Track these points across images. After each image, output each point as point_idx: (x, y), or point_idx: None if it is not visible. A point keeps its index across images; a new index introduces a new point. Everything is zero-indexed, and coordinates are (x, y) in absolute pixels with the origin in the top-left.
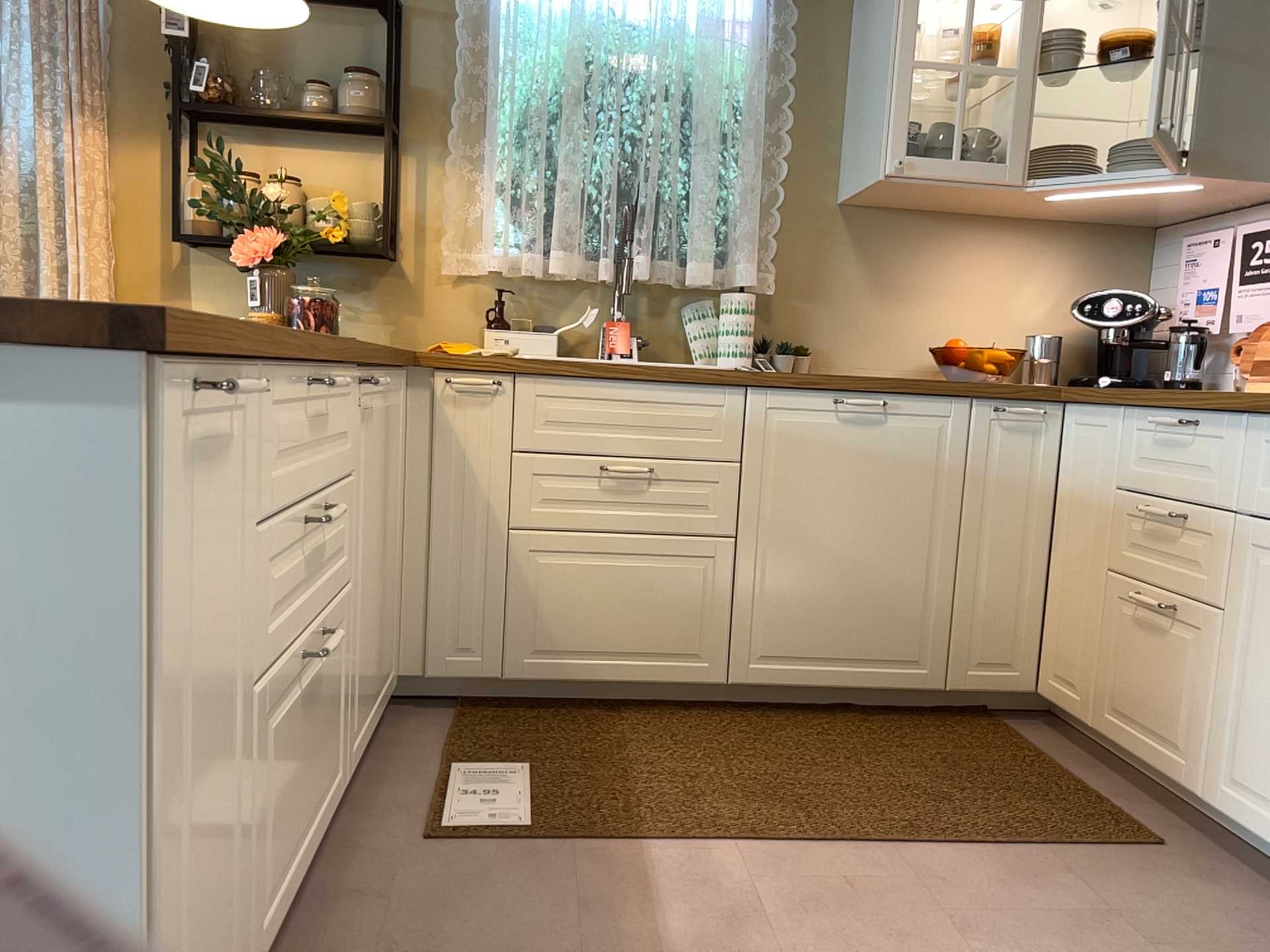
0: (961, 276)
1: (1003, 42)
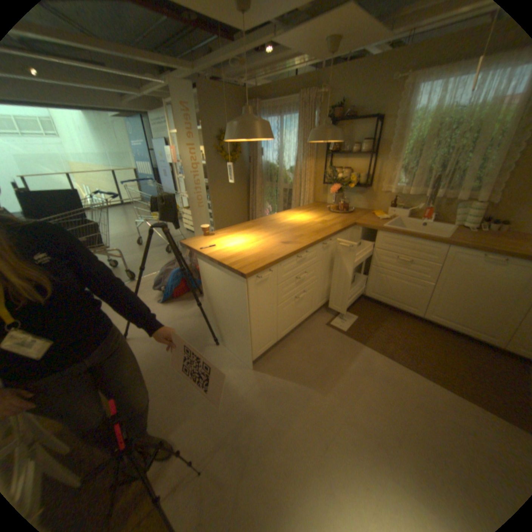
0: None
1: None
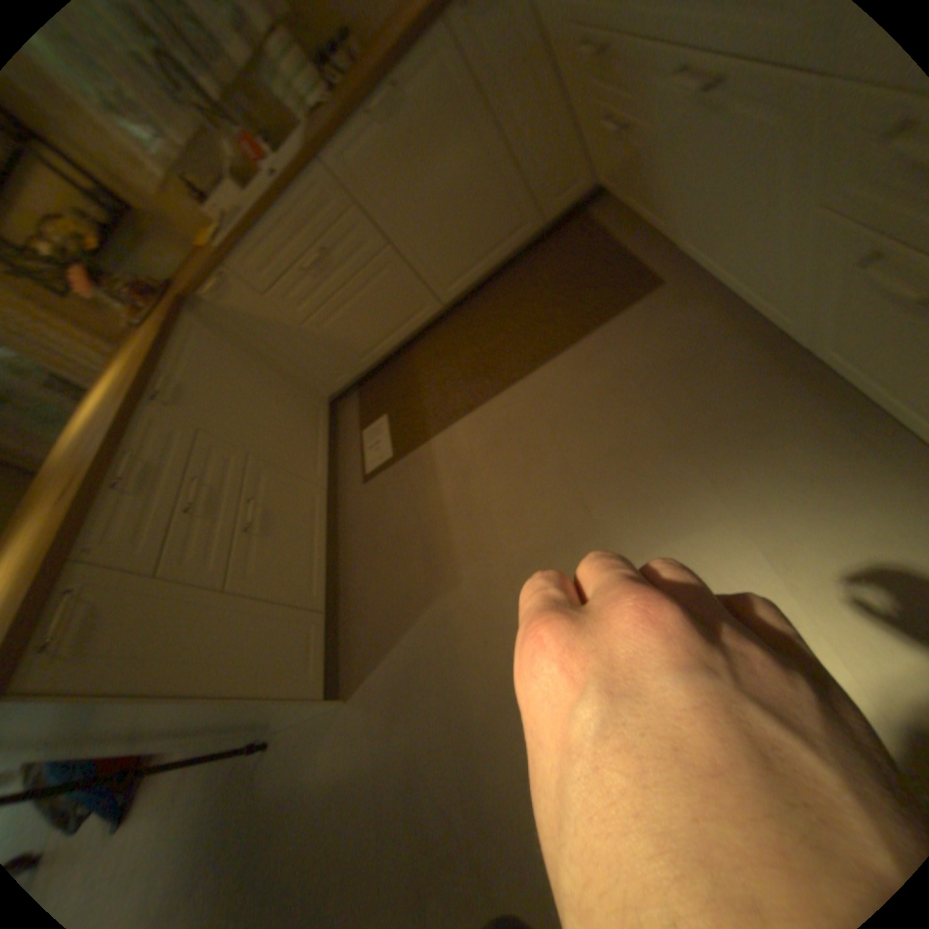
0: None
1: None
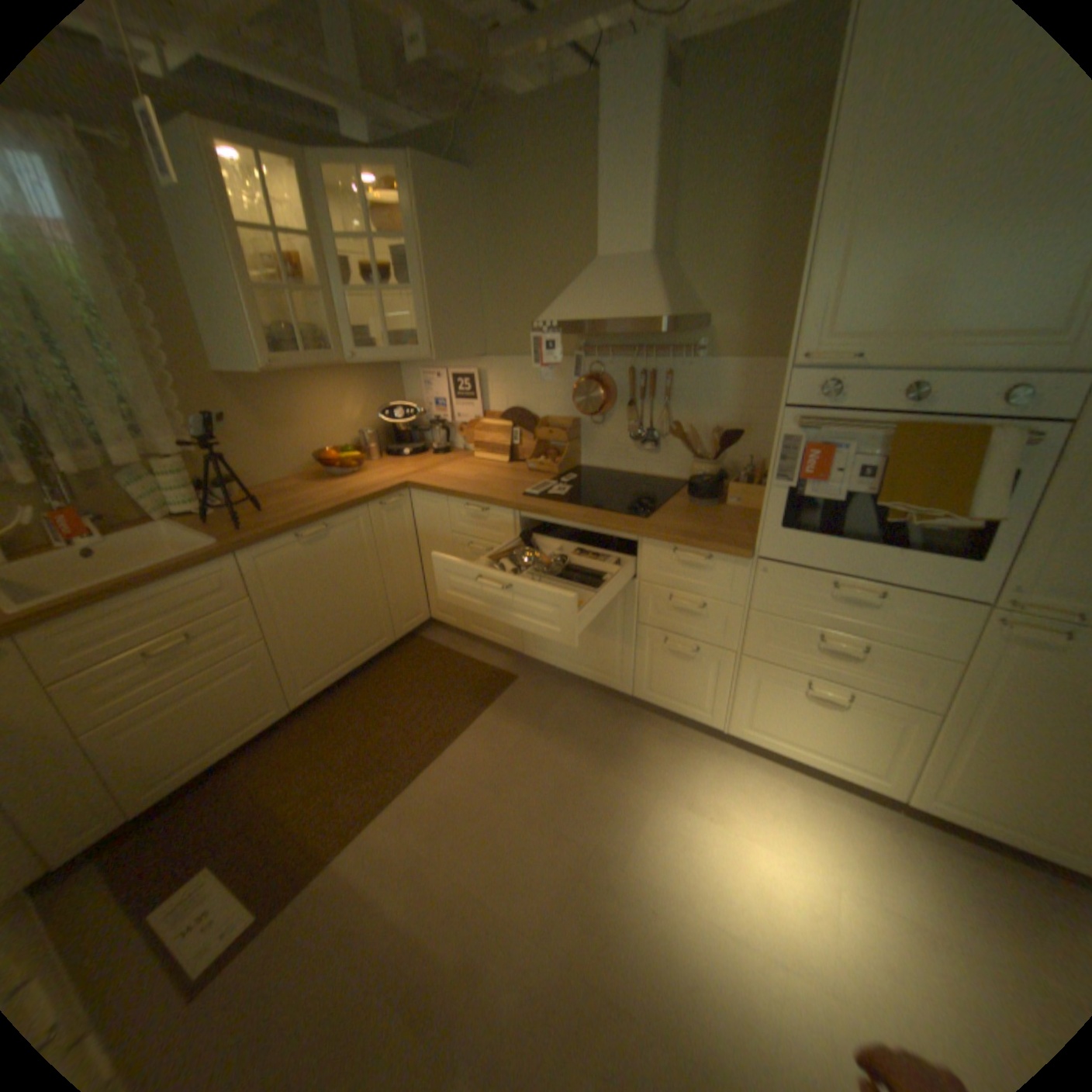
0: (309, 406)
1: (295, 258)
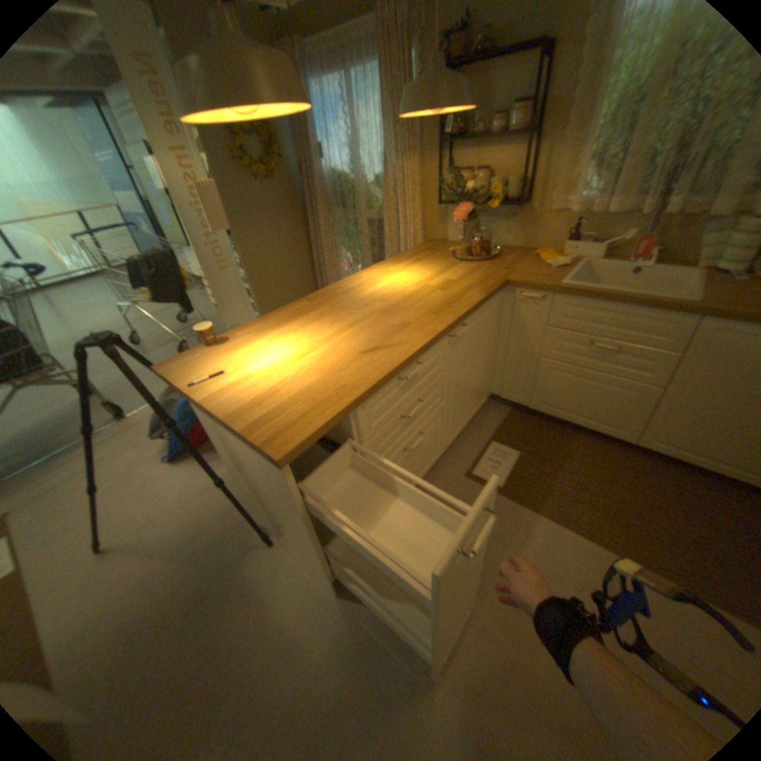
0: None
1: None
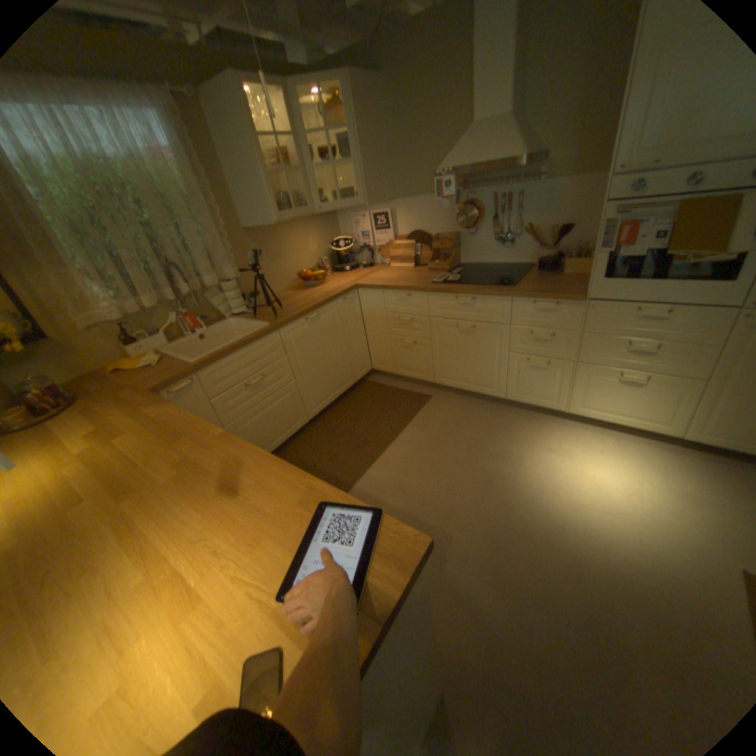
0: (290, 244)
1: (281, 150)
